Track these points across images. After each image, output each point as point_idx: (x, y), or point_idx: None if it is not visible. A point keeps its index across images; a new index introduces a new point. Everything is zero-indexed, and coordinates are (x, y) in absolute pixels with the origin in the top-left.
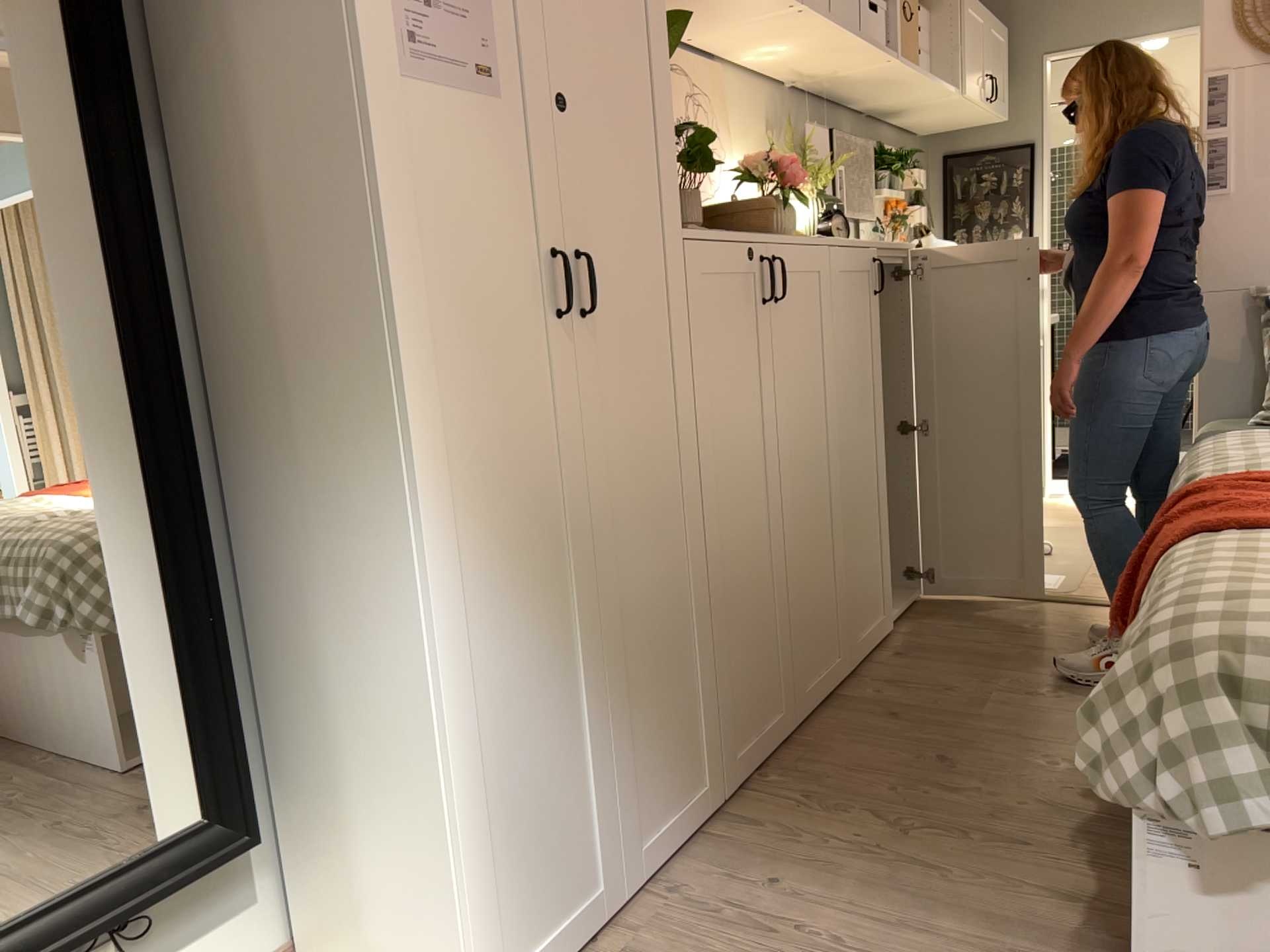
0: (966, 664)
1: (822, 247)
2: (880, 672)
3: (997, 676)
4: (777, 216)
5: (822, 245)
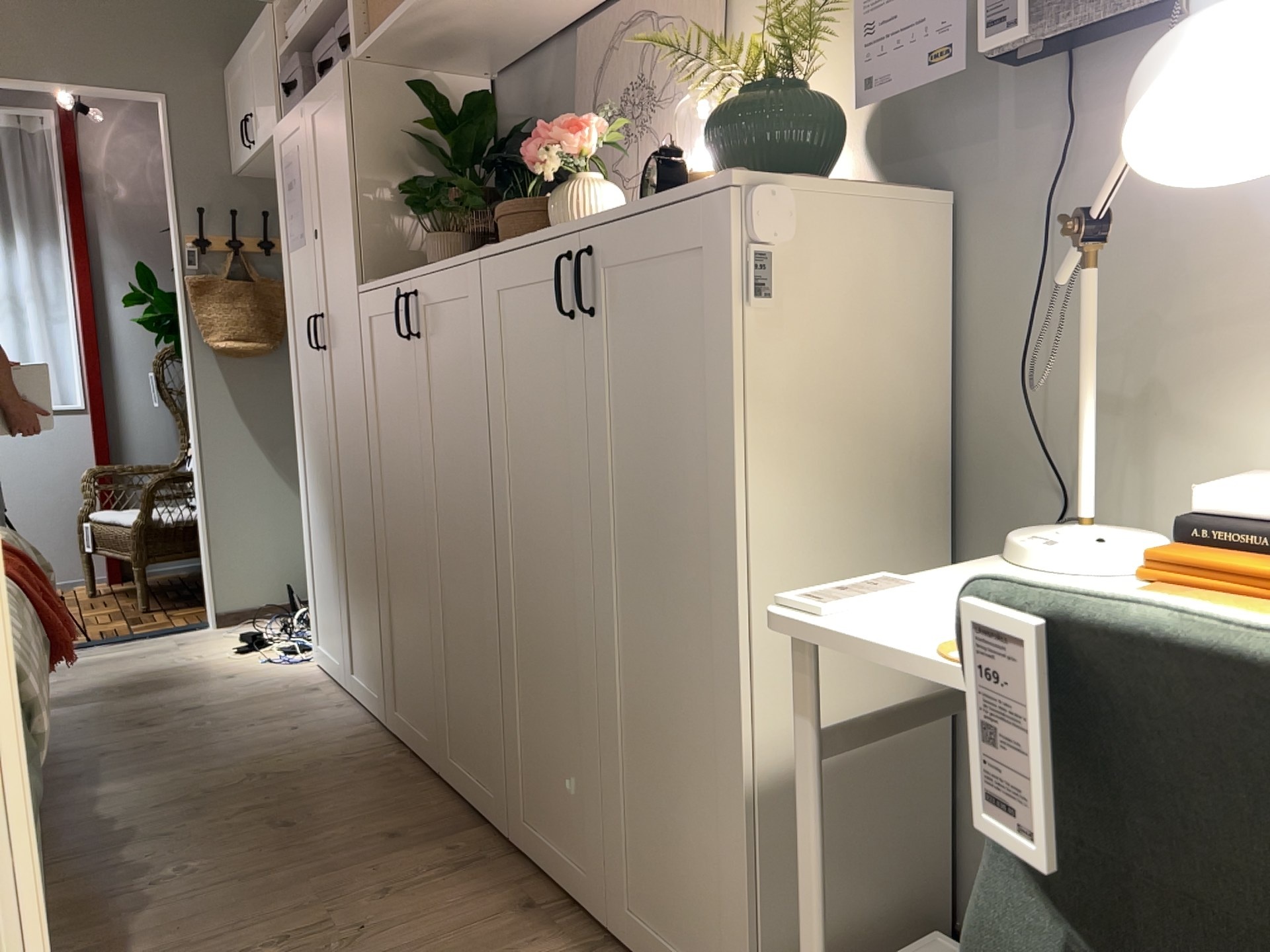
0: (422, 947)
1: (466, 265)
2: (500, 876)
3: (358, 951)
4: (551, 211)
5: (468, 262)
